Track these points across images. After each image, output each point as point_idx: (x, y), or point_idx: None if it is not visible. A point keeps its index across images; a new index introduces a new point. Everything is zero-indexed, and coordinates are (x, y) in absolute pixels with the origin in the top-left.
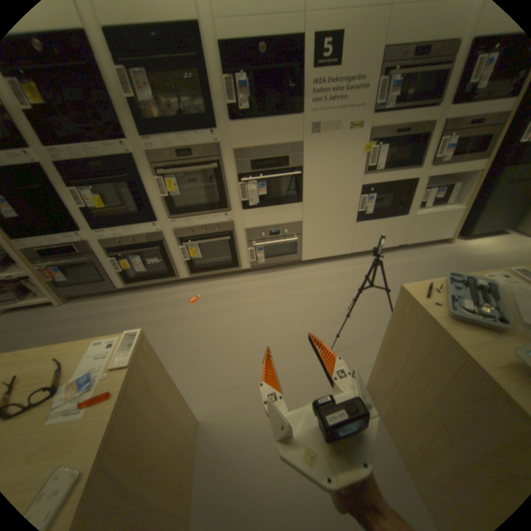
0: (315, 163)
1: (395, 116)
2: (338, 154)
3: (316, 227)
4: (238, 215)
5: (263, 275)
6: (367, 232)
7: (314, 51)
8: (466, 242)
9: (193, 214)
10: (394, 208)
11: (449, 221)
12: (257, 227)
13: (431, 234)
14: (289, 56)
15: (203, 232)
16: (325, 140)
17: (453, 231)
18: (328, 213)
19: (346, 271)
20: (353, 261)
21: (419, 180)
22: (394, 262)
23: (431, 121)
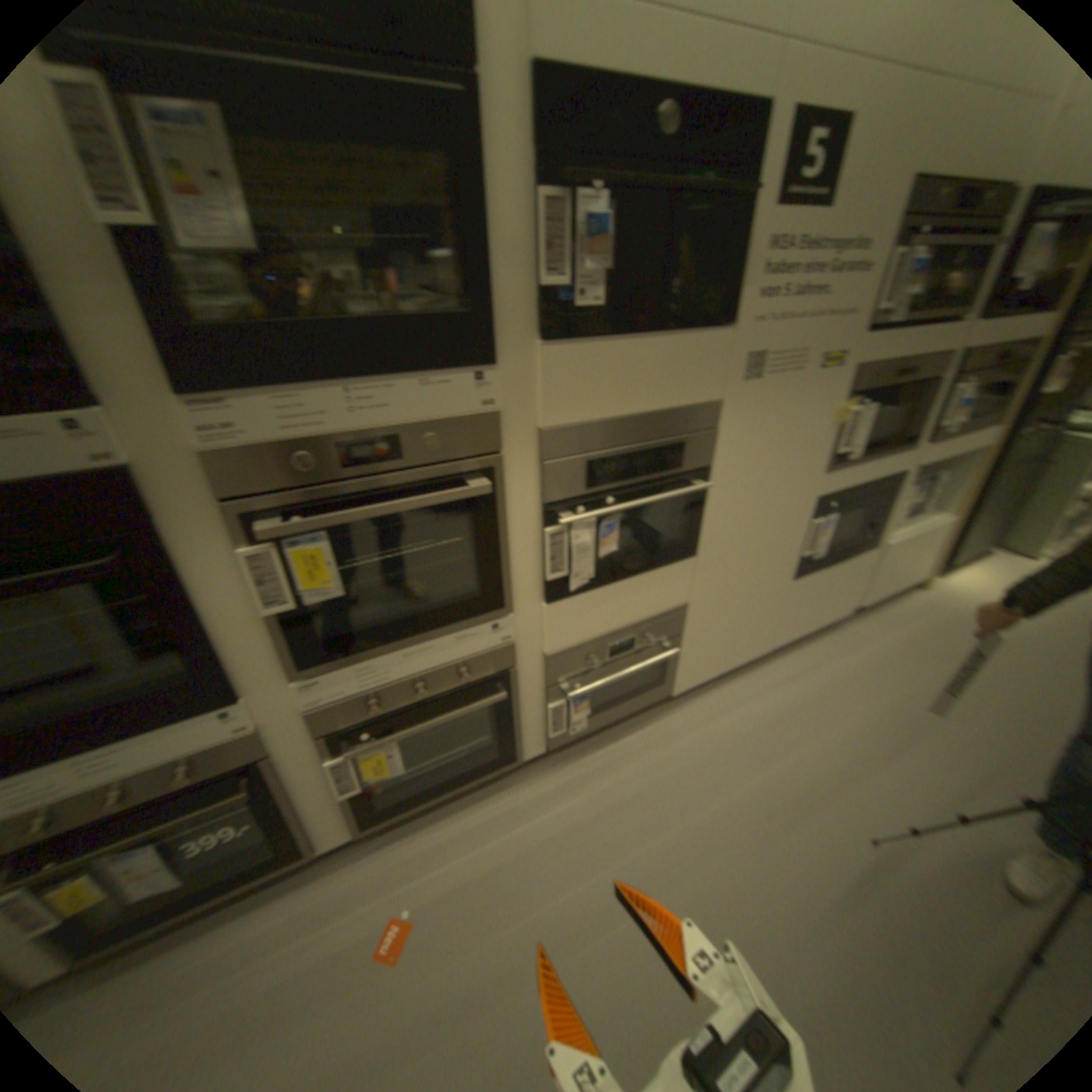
0: (738, 453)
1: (899, 340)
2: (787, 429)
3: (715, 609)
4: (527, 618)
5: (577, 761)
6: (805, 598)
7: (785, 155)
8: (940, 581)
9: (383, 646)
10: (858, 538)
11: (929, 547)
12: (579, 640)
13: (901, 577)
14: (725, 156)
15: (418, 696)
16: (768, 393)
17: (930, 564)
18: (743, 570)
19: (779, 701)
20: (774, 667)
21: (904, 474)
22: (858, 656)
23: (946, 351)
